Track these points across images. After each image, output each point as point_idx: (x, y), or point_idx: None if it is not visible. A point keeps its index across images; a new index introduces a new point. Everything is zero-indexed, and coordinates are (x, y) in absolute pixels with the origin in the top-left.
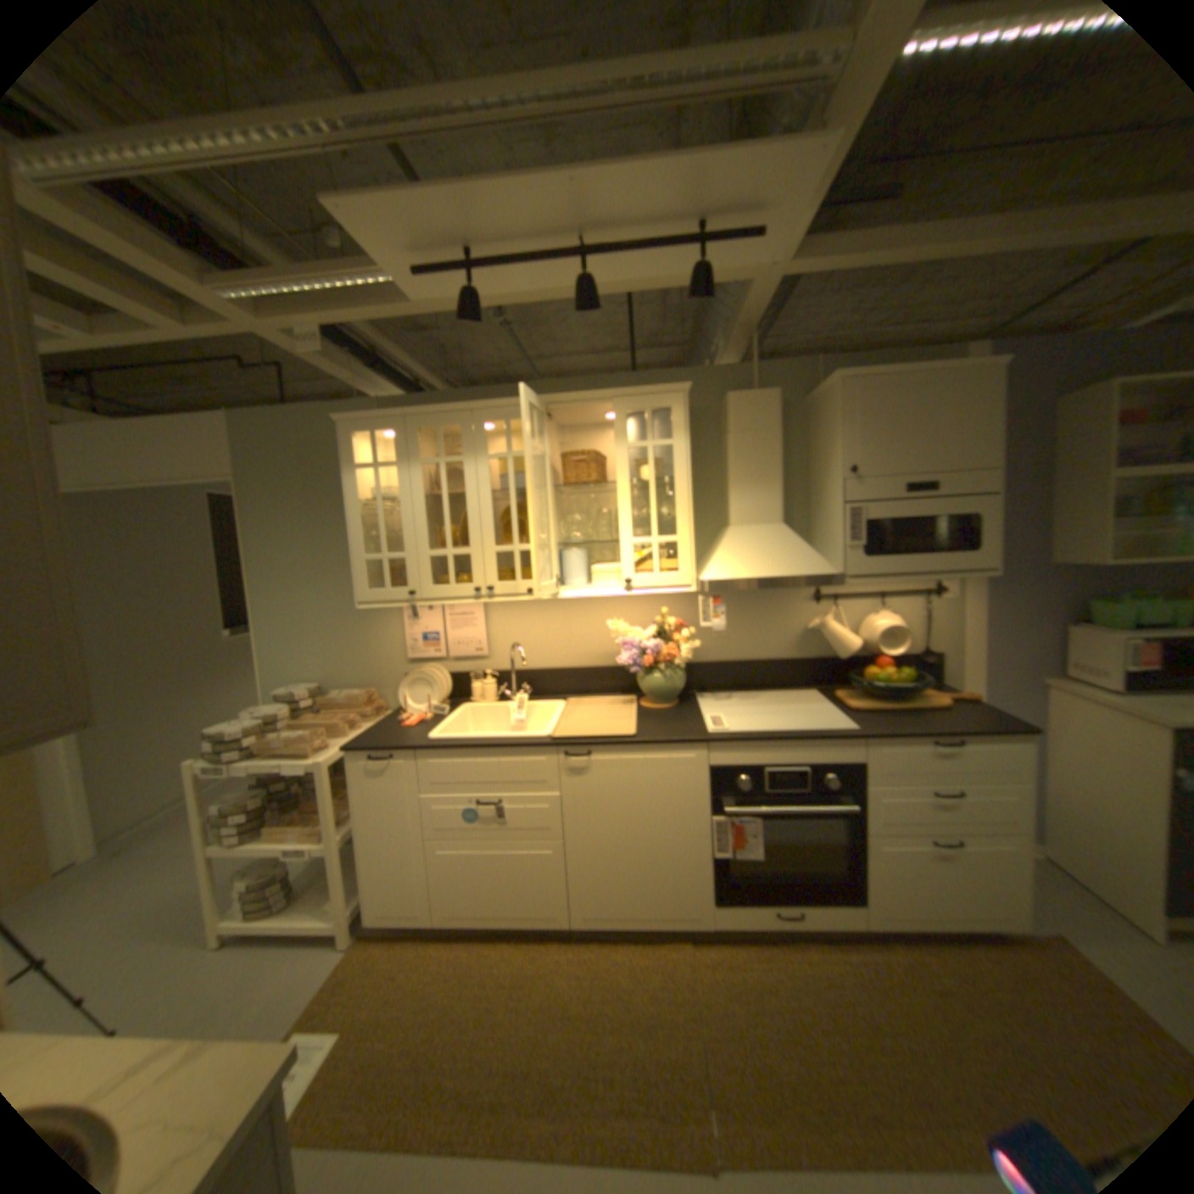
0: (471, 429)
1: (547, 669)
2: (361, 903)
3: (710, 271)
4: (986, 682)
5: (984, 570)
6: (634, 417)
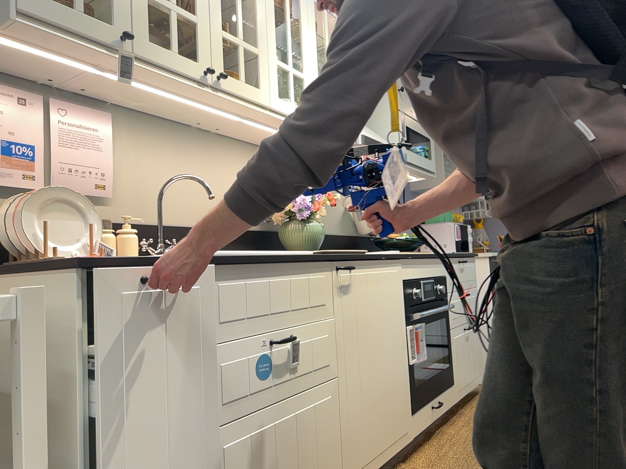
0: None
1: (180, 224)
2: None
3: None
4: None
5: (432, 172)
6: None
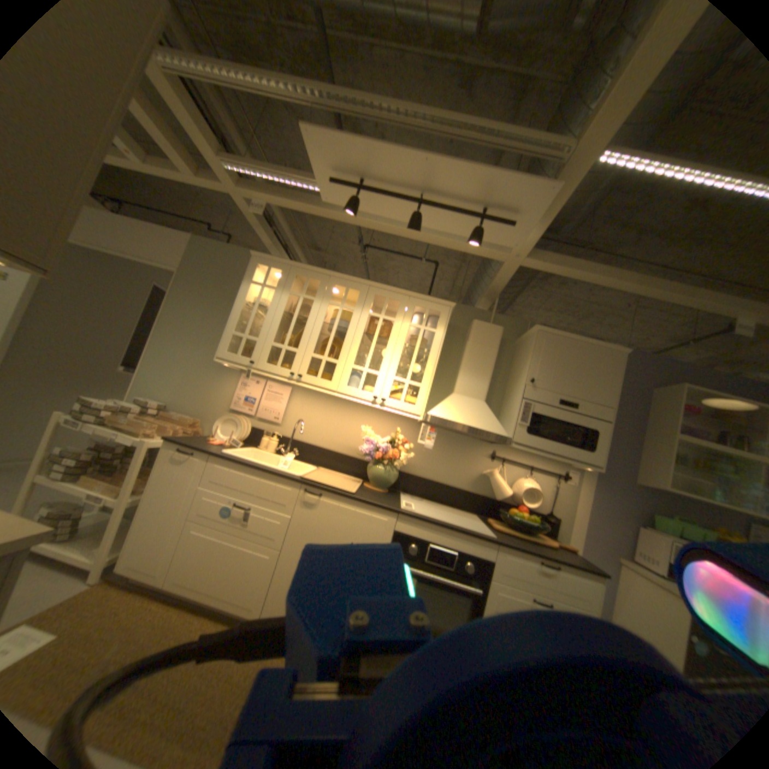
0: (326, 285)
1: (313, 444)
2: (122, 551)
3: (481, 232)
4: (583, 548)
5: (594, 466)
6: (418, 314)
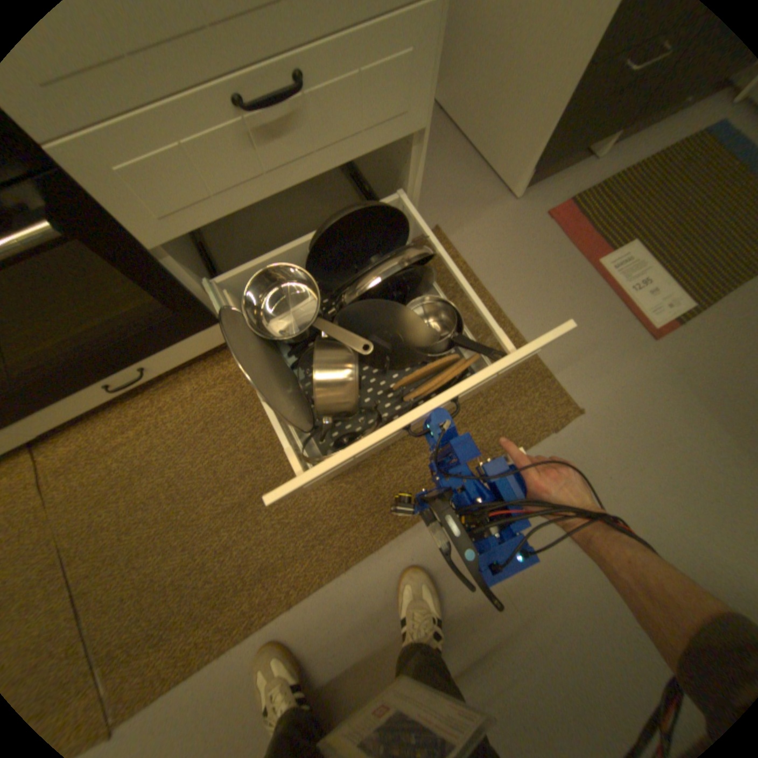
0: None
1: None
2: None
3: None
4: None
5: None
6: None
